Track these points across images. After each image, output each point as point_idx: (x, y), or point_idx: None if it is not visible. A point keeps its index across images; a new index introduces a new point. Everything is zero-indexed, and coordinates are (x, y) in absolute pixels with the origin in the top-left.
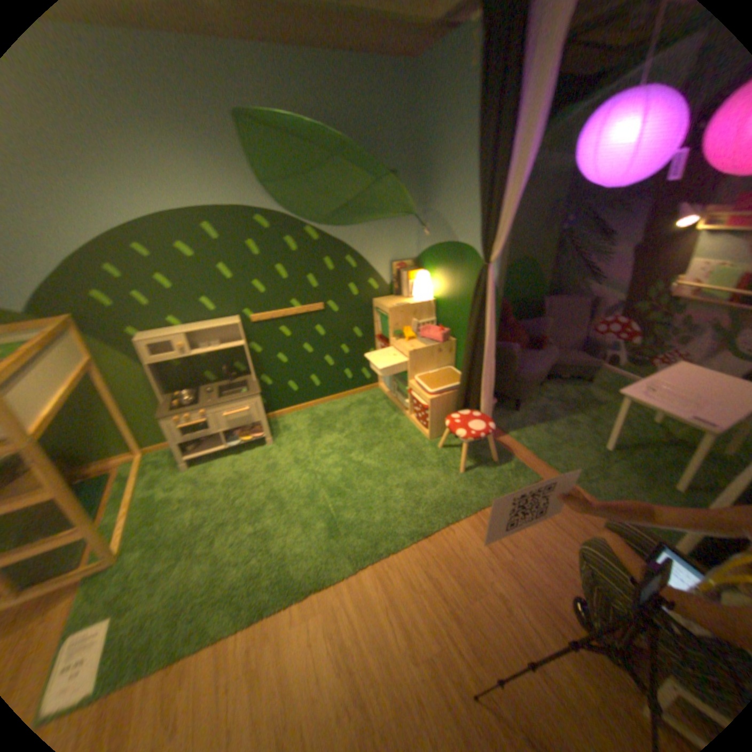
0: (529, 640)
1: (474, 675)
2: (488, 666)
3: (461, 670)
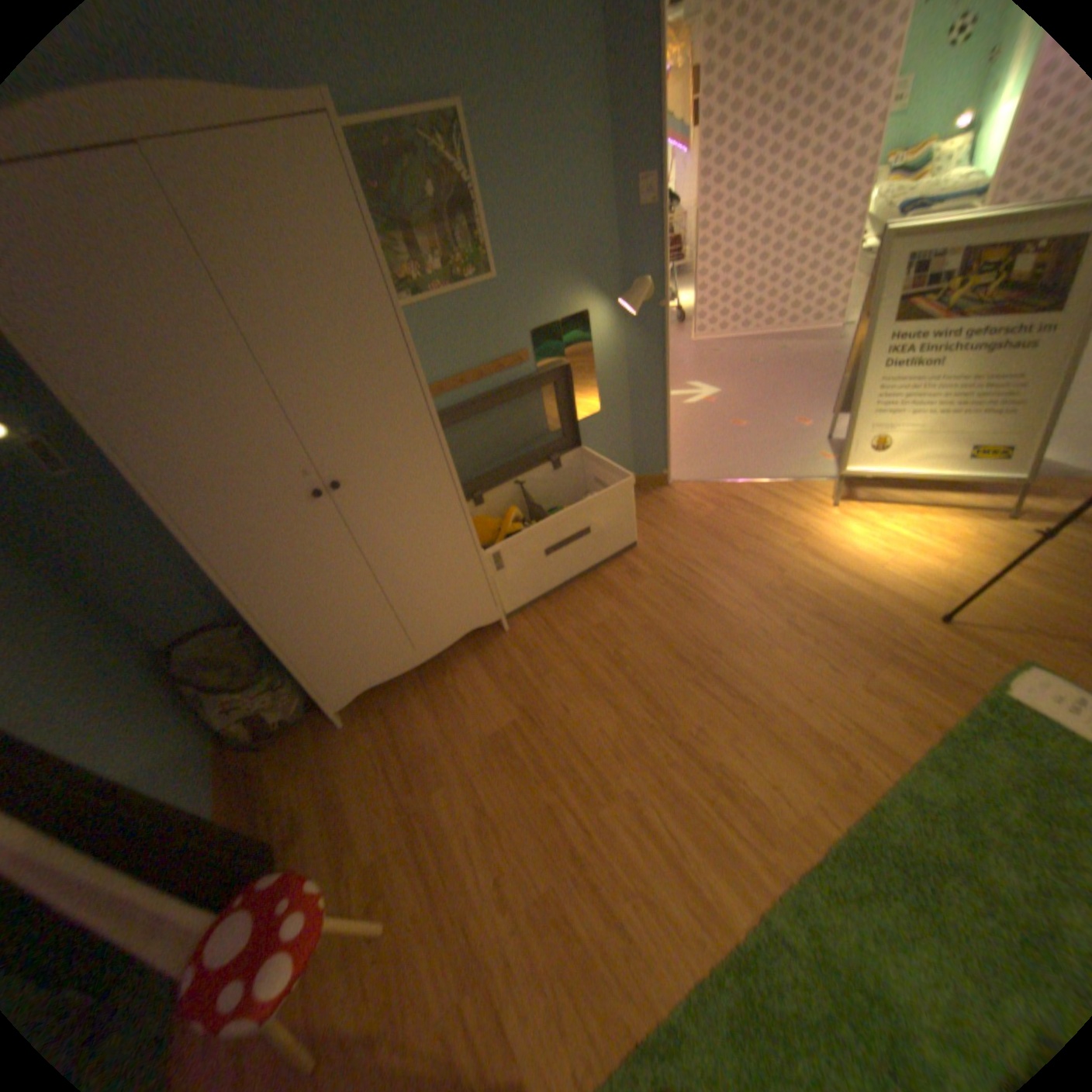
0: (480, 849)
1: (556, 797)
2: (538, 809)
3: (570, 800)
